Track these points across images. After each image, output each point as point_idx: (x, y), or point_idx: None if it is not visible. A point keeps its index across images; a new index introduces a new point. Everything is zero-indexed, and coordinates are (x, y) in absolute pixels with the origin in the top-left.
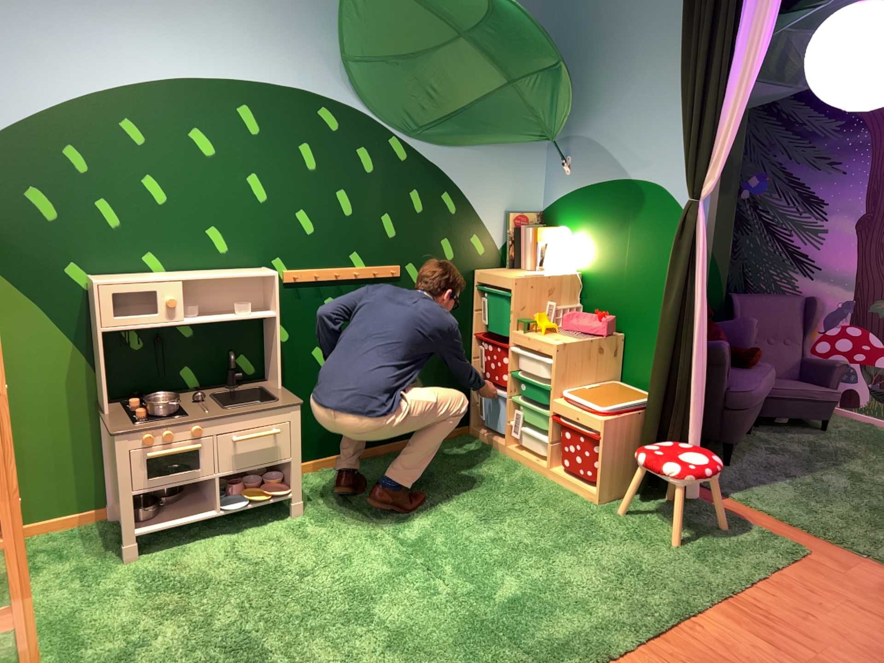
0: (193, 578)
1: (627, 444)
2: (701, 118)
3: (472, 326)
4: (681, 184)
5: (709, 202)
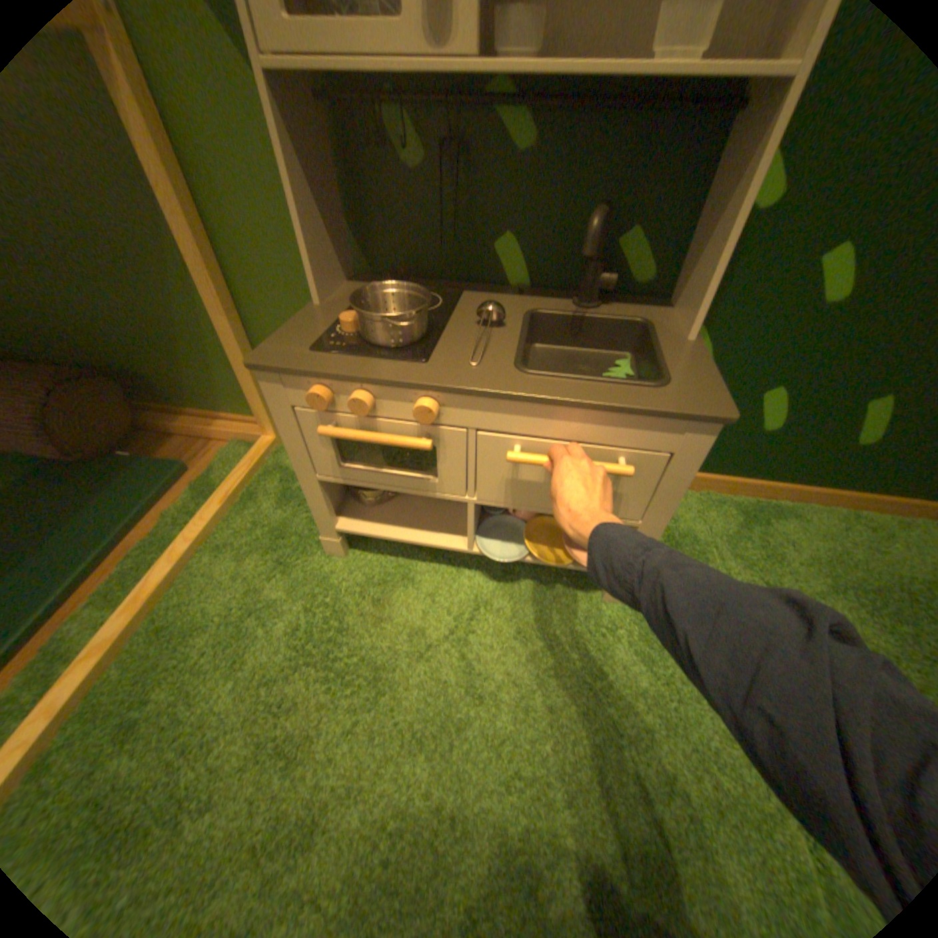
0: (376, 659)
1: None
2: None
3: None
4: None
5: None
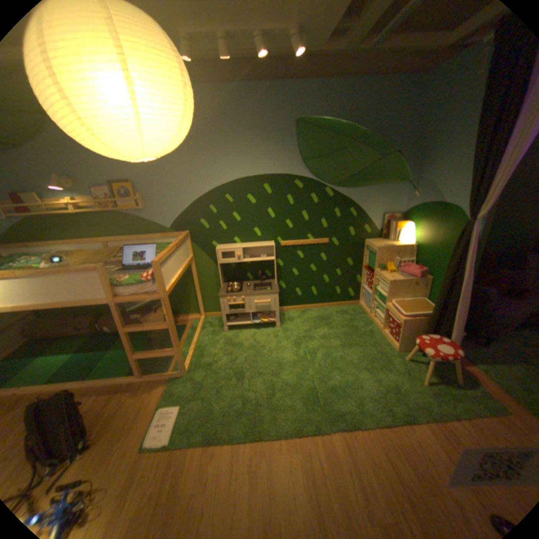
0: (239, 343)
1: (417, 331)
2: (482, 175)
3: (362, 263)
4: (471, 208)
5: (485, 220)
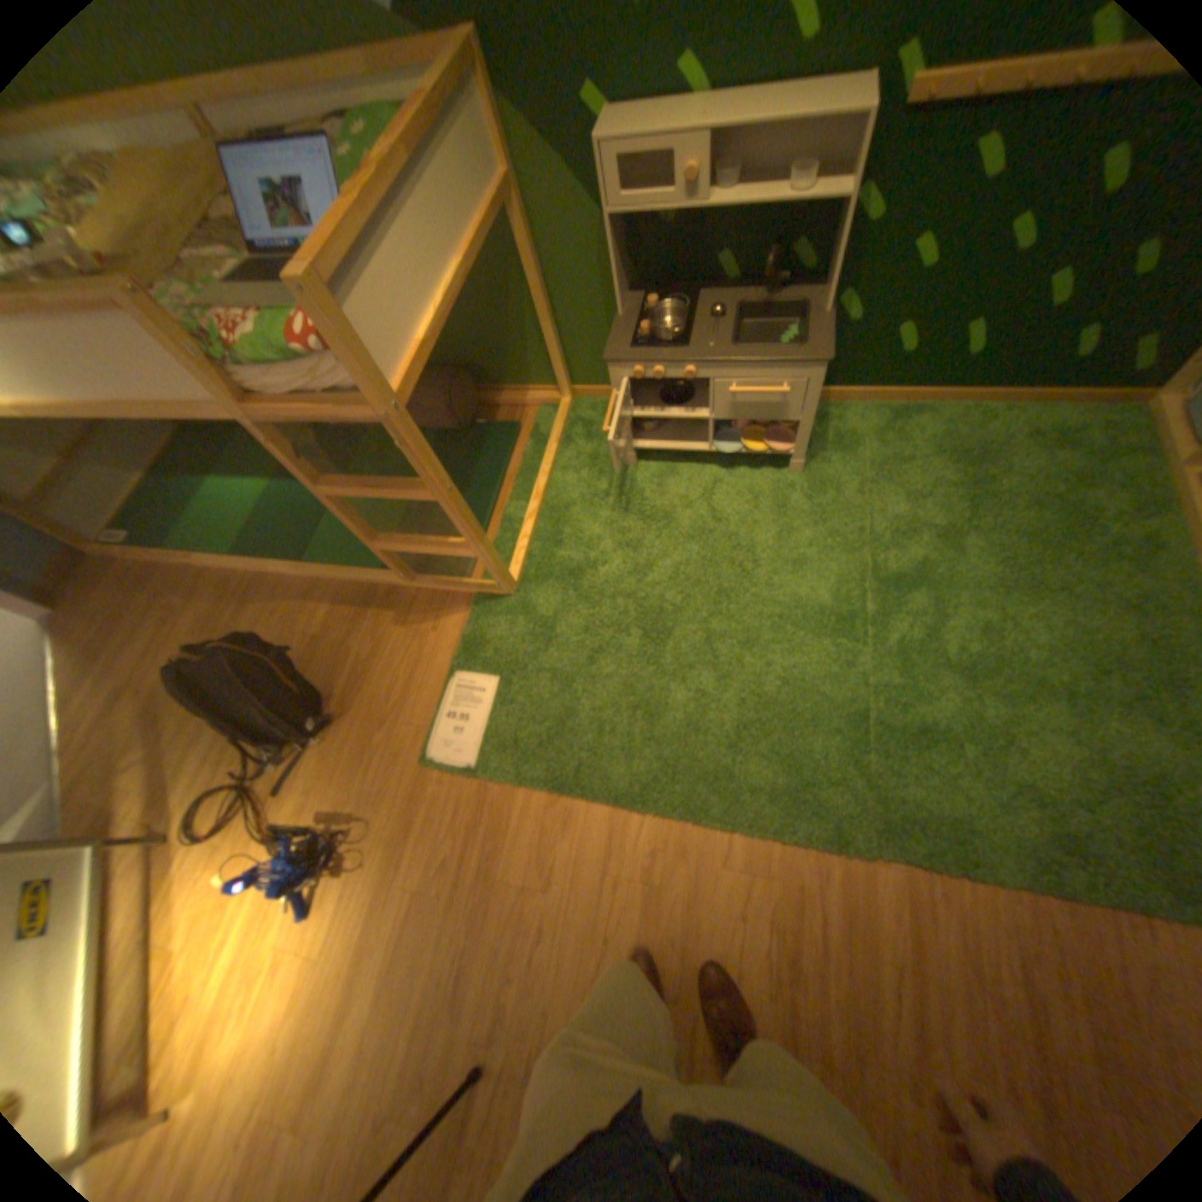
0: (663, 511)
1: None
2: None
3: None
4: None
5: None
